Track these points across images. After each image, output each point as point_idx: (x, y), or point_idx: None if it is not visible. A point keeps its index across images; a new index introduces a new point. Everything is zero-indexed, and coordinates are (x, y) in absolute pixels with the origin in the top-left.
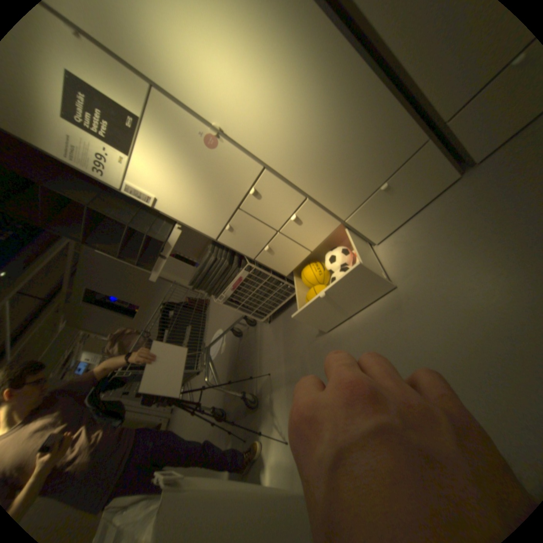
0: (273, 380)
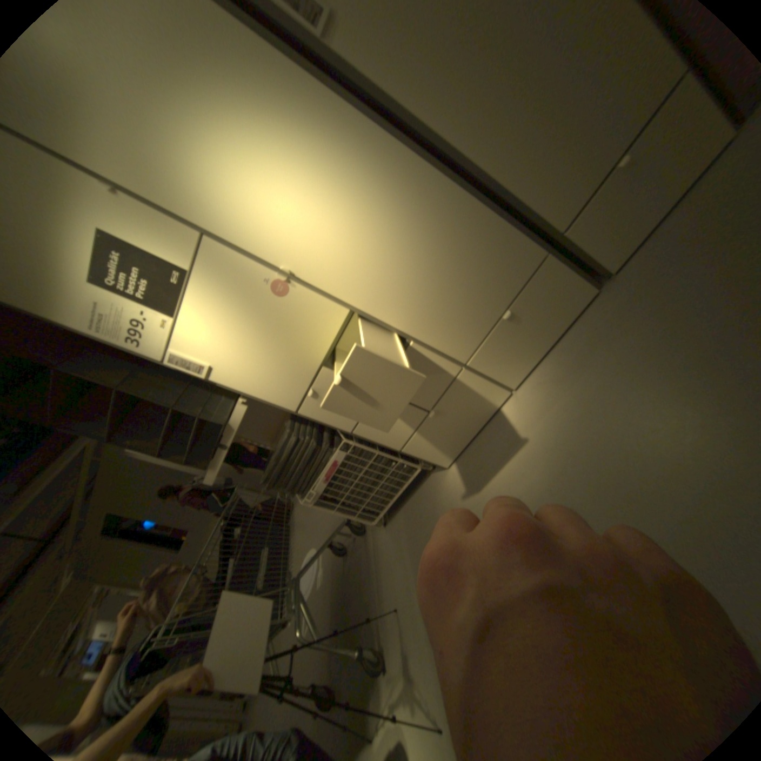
0: (403, 620)
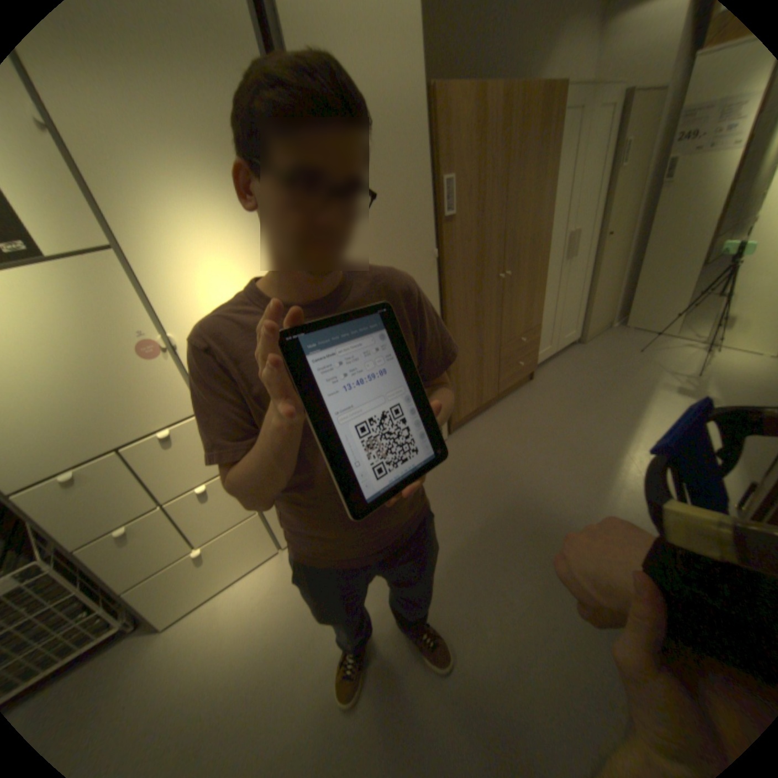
0: None
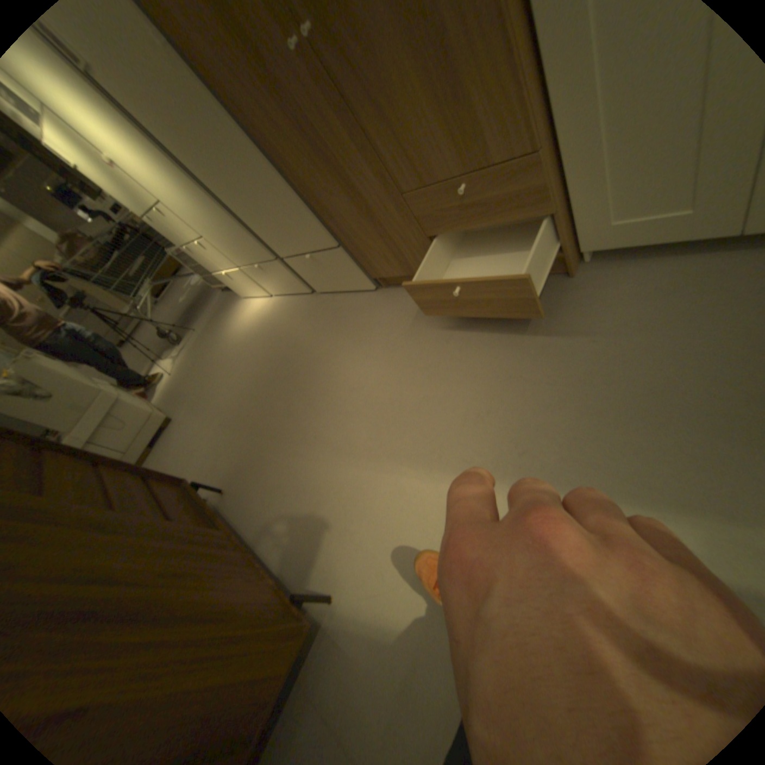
0: (193, 335)
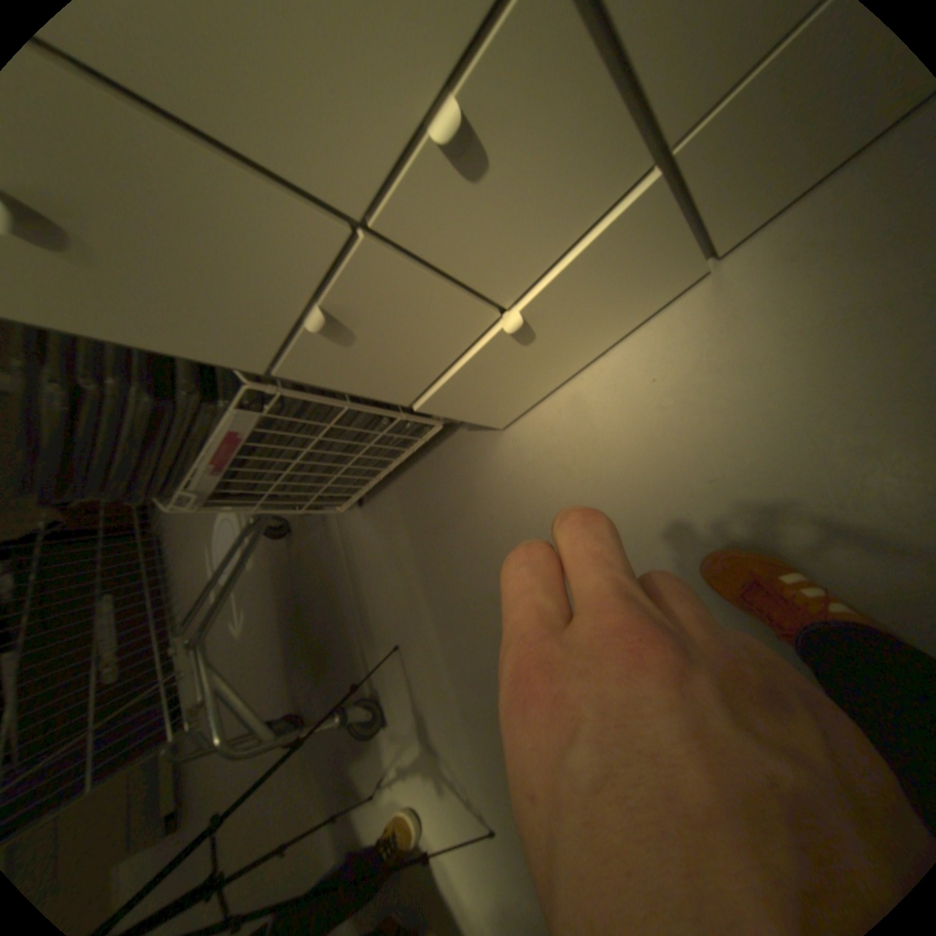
0: (411, 664)
